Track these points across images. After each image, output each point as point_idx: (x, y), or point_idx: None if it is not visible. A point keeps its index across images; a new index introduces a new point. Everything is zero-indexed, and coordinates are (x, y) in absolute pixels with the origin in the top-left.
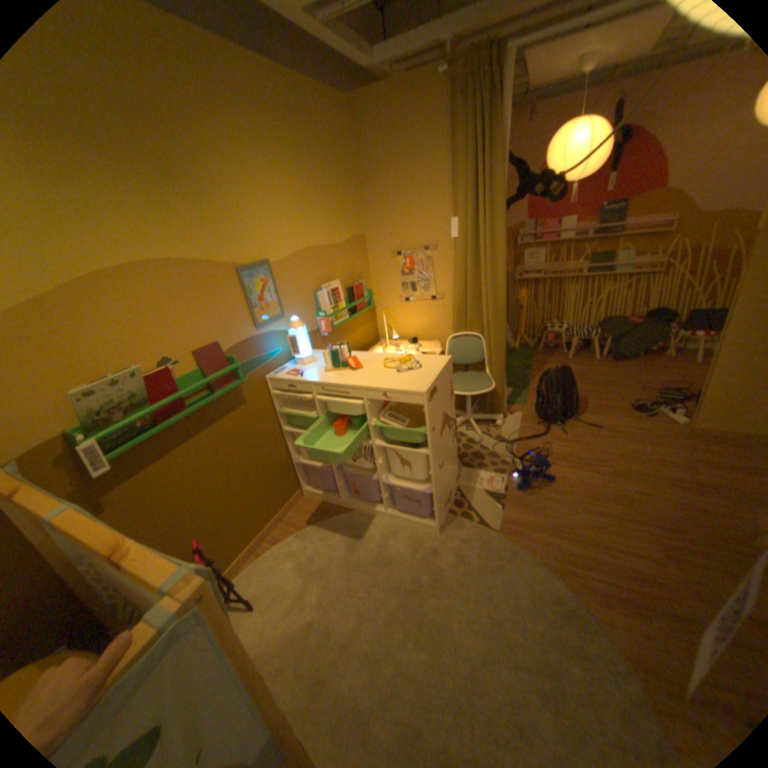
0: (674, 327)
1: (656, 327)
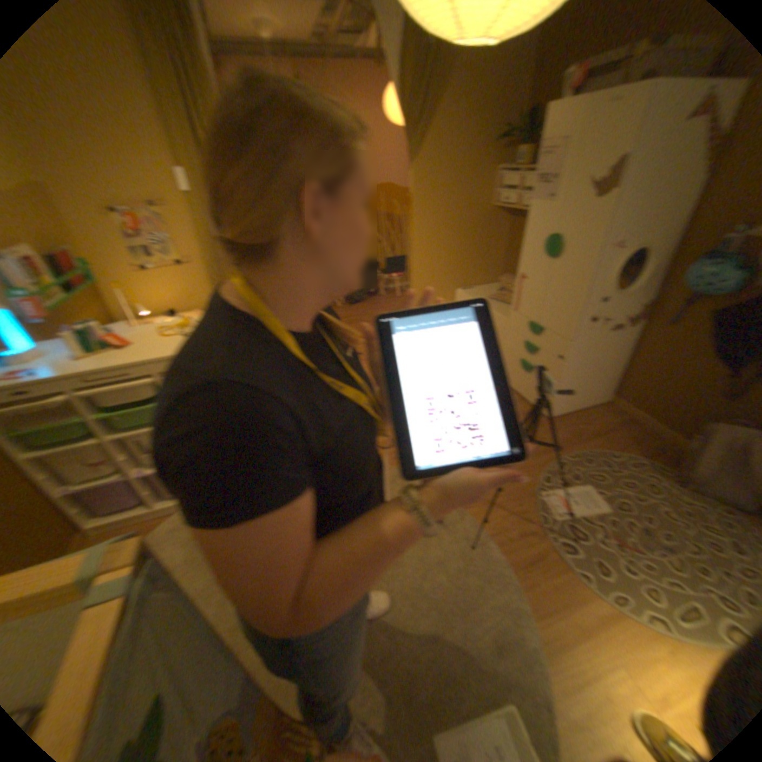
0: (377, 273)
1: (367, 275)
